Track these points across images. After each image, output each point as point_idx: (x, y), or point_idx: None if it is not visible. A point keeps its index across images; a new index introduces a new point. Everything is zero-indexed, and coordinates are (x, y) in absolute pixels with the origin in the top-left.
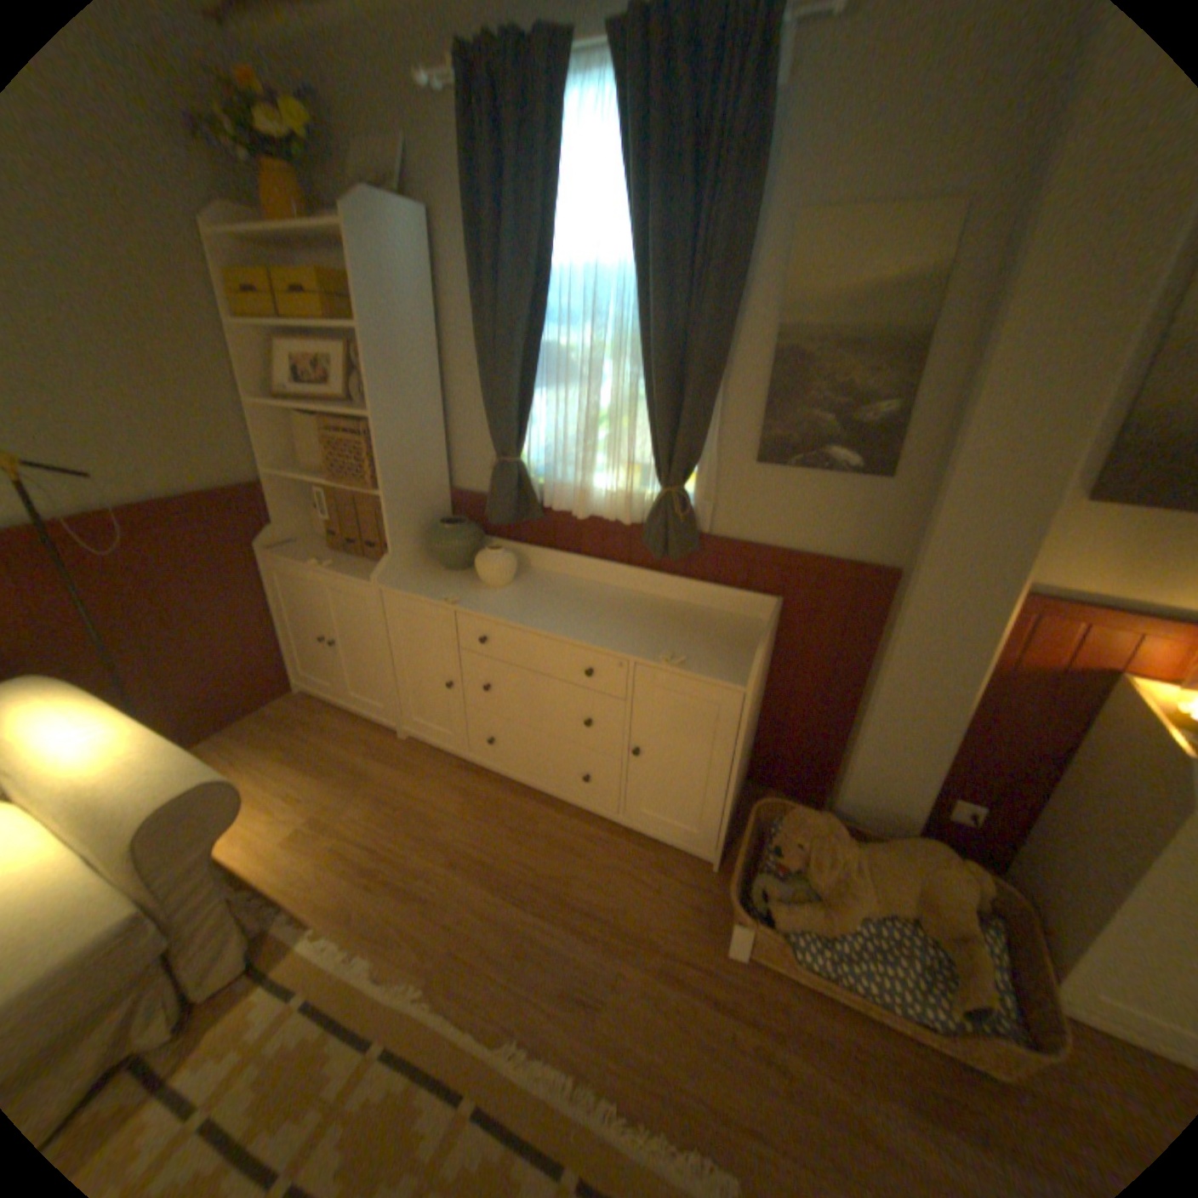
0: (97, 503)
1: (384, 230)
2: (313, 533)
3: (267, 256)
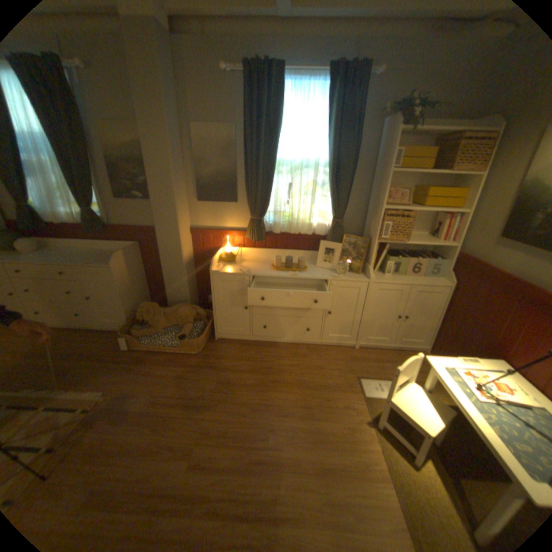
0: None
1: None
2: None
3: None
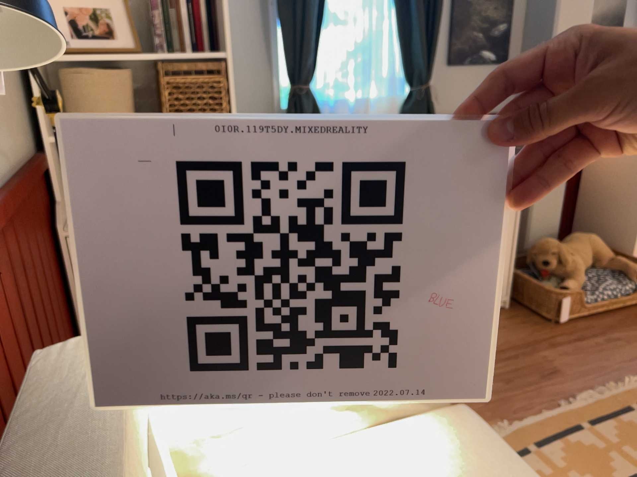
0: None
1: None
2: None
3: None
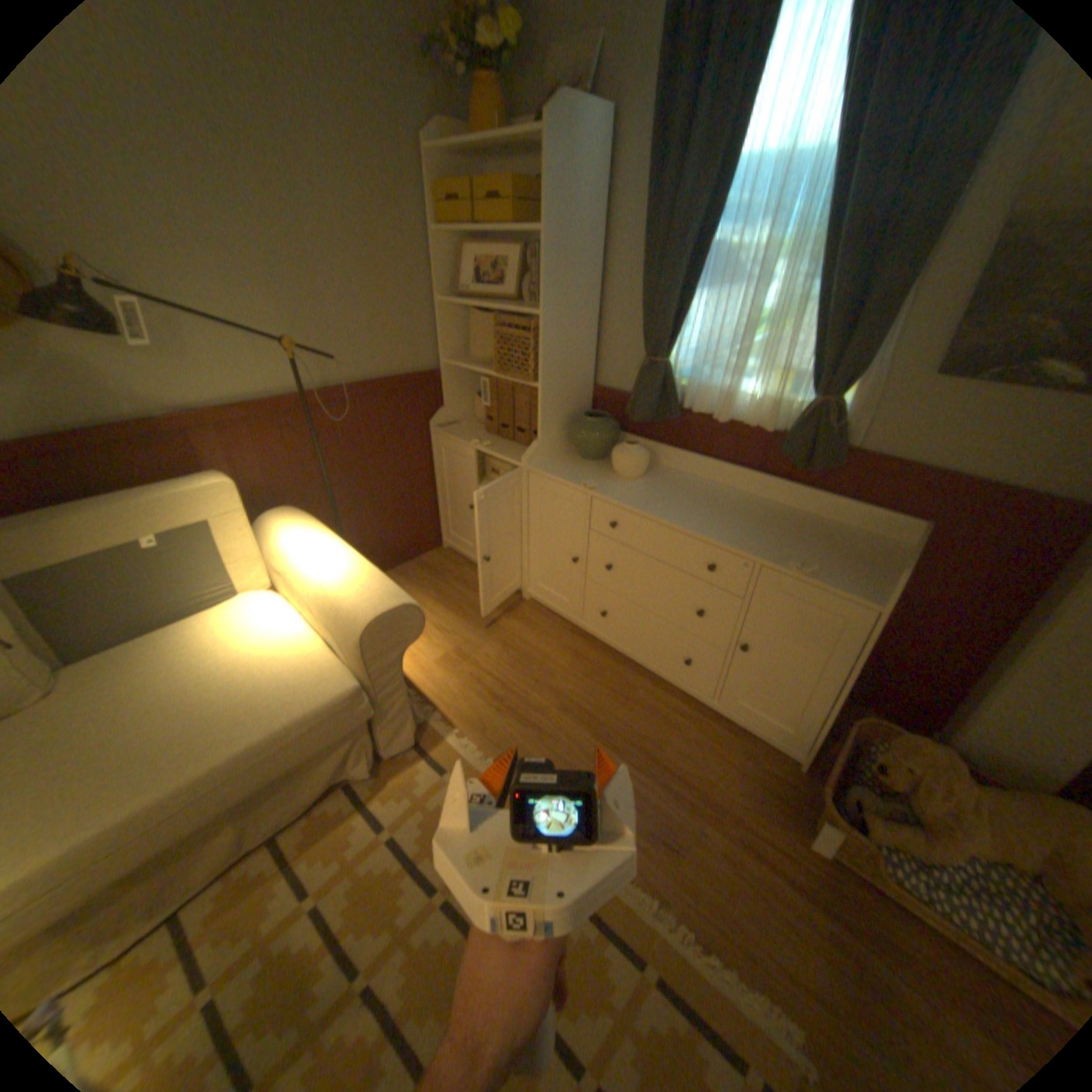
0: (332, 379)
1: (577, 131)
2: (472, 416)
3: (466, 164)
